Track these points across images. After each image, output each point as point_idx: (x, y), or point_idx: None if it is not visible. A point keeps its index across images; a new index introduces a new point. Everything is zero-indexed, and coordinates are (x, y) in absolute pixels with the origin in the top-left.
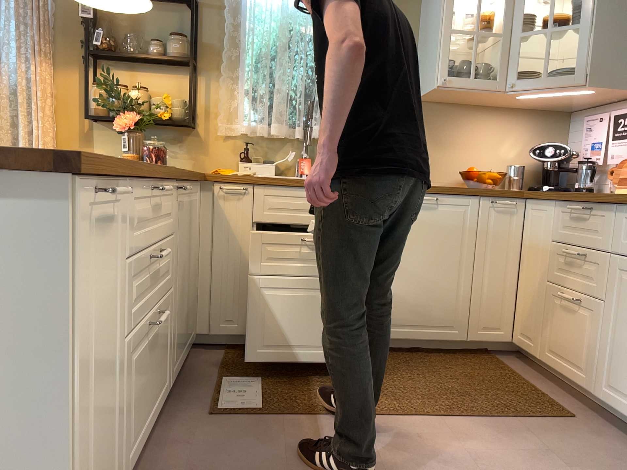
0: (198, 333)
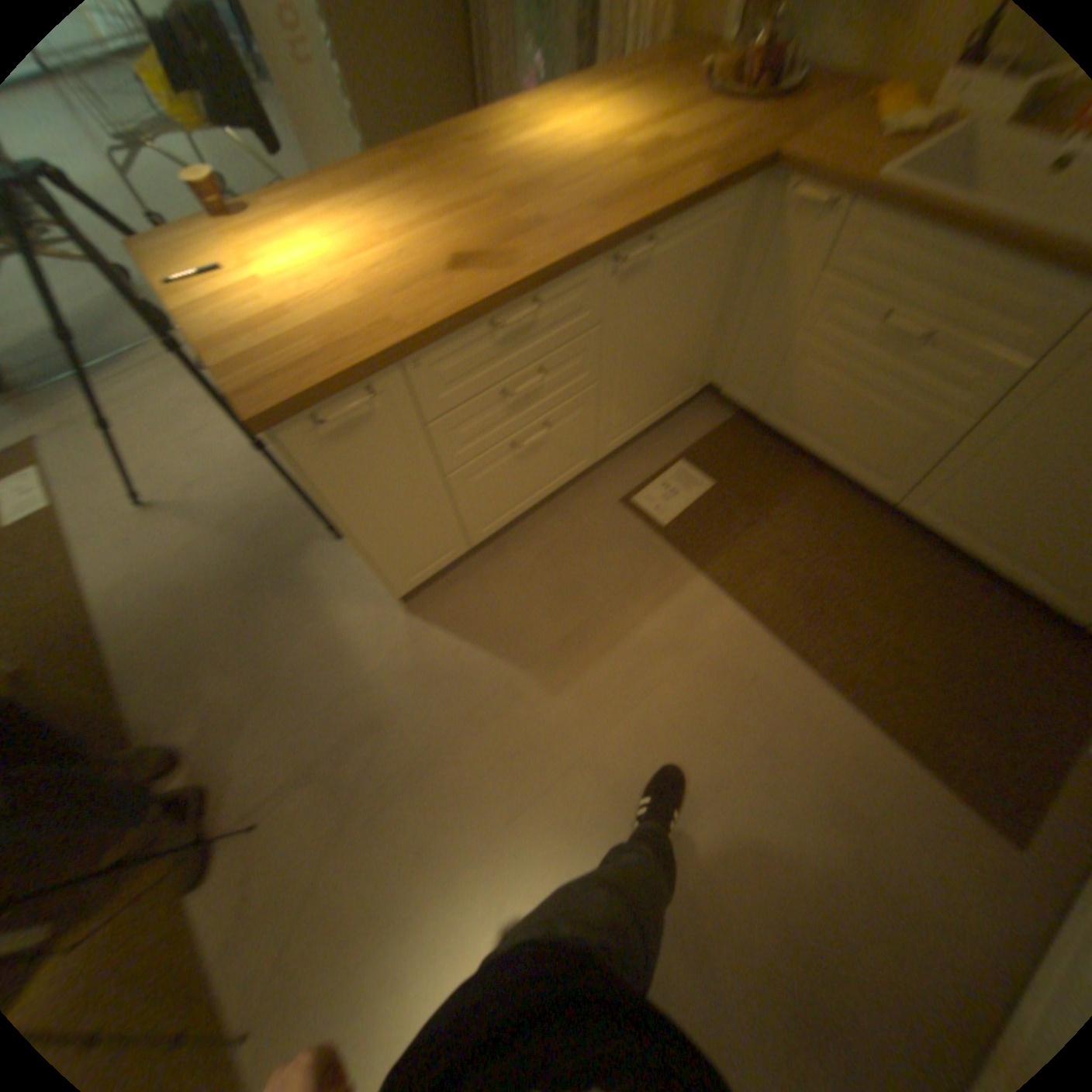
0: (710, 385)
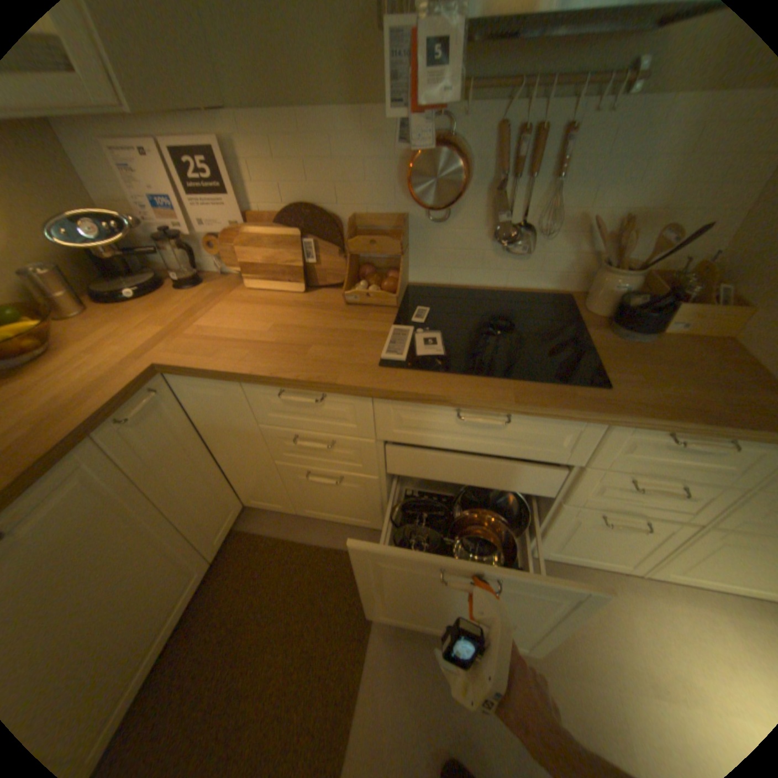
0: None
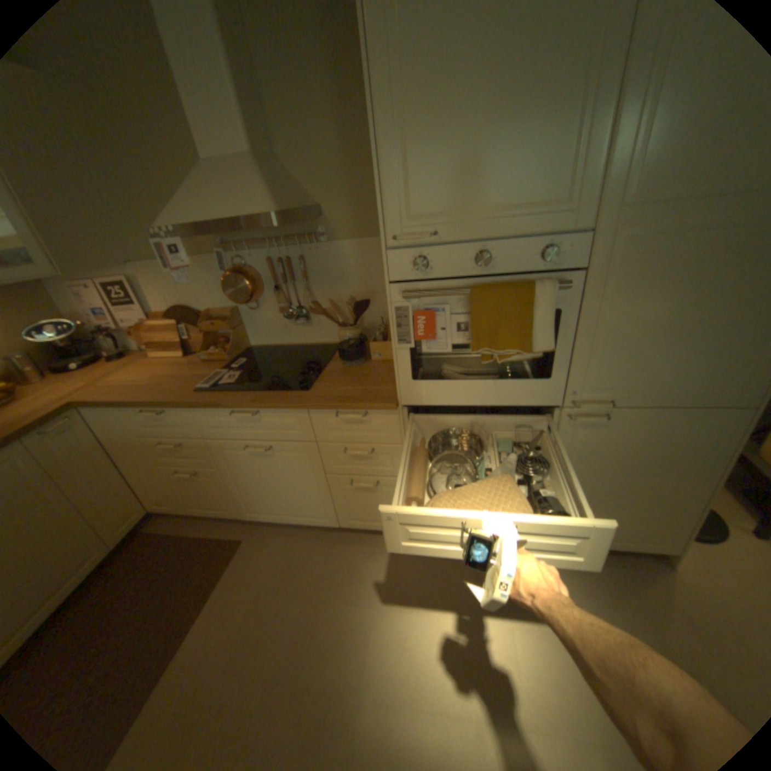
0: None
